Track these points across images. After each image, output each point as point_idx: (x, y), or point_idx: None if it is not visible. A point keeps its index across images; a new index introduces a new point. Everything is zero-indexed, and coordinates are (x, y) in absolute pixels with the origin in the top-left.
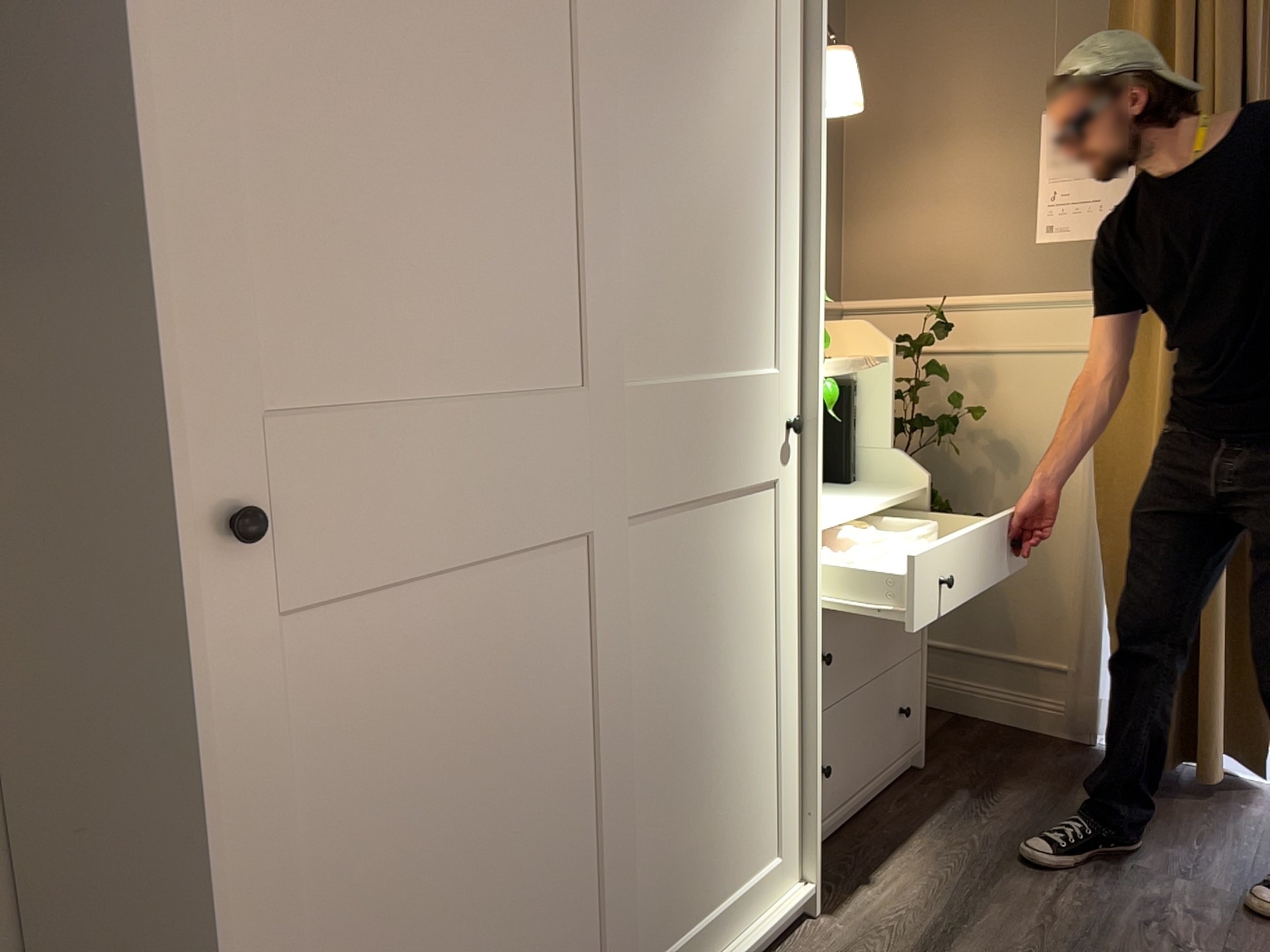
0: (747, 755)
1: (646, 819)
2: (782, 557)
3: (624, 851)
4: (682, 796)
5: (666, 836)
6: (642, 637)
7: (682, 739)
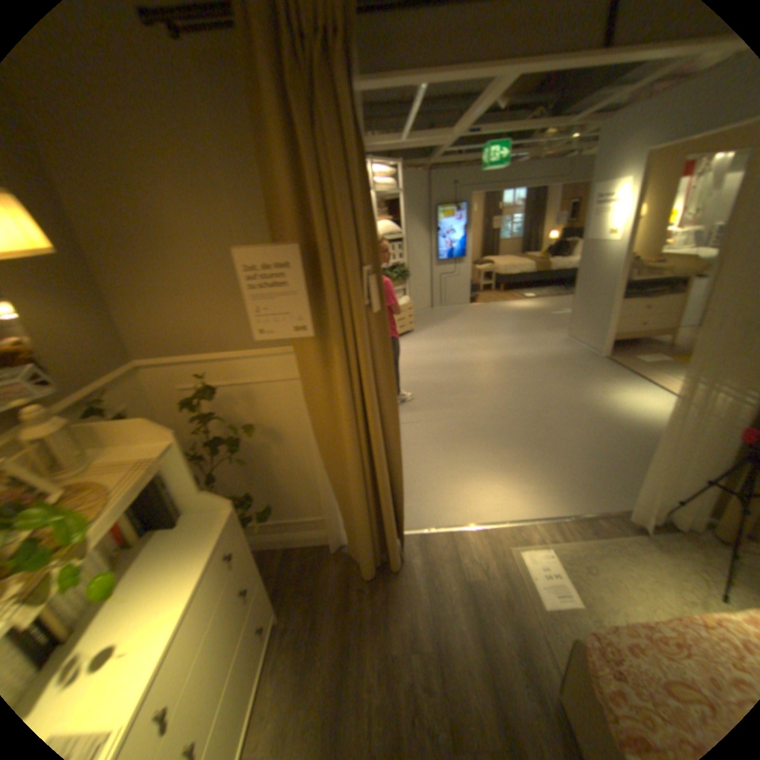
0: None
1: None
2: None
3: None
4: None
5: None
6: None
7: None
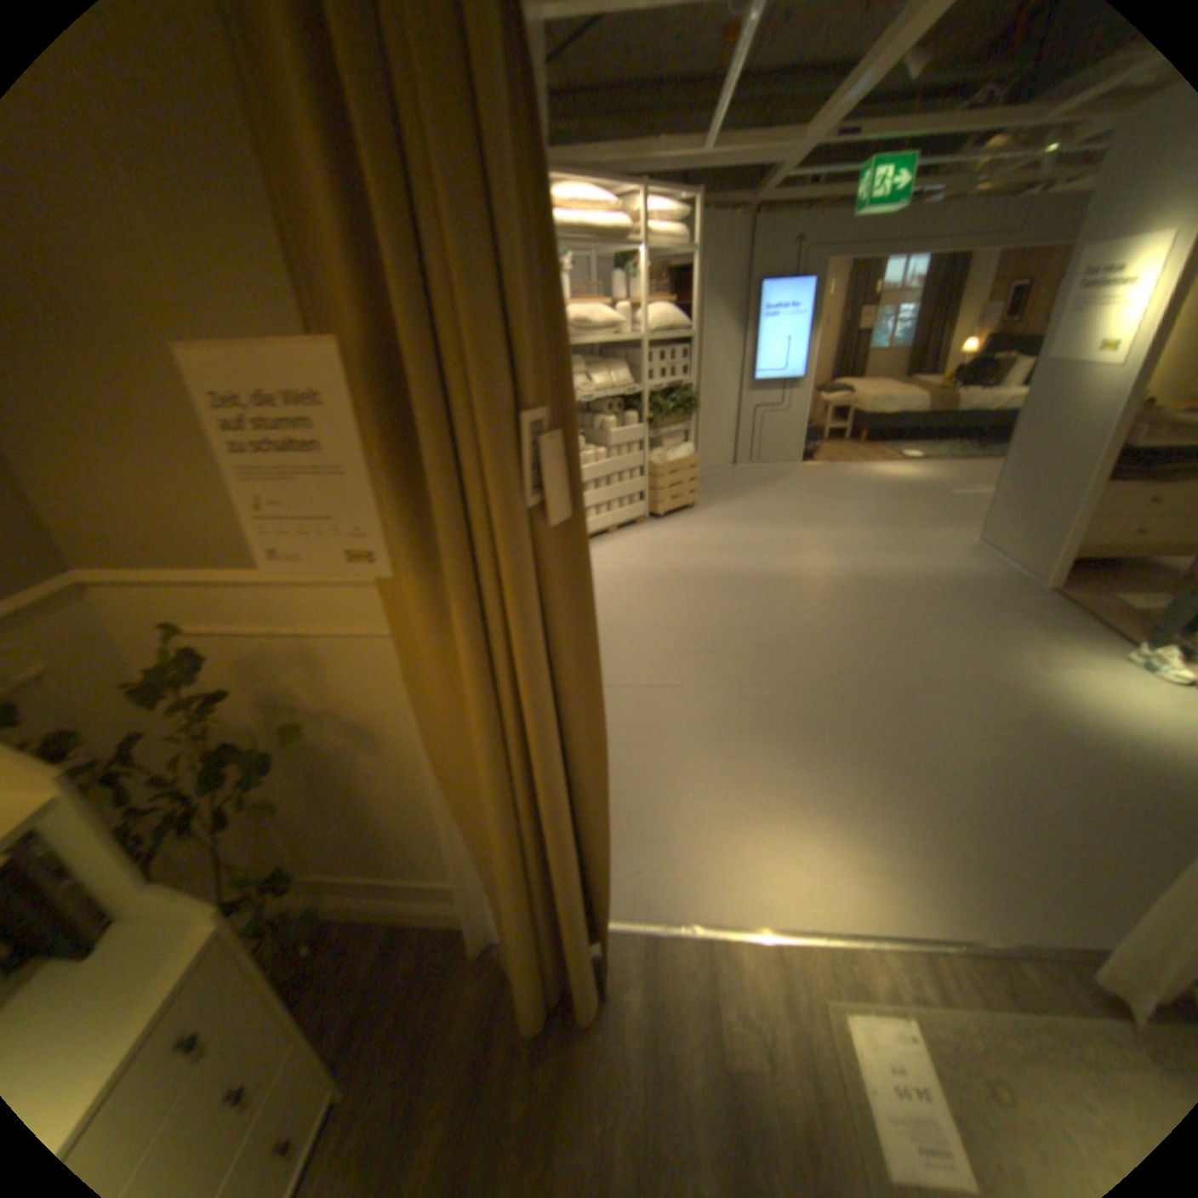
0: None
1: None
2: None
3: None
4: None
5: None
6: None
7: None
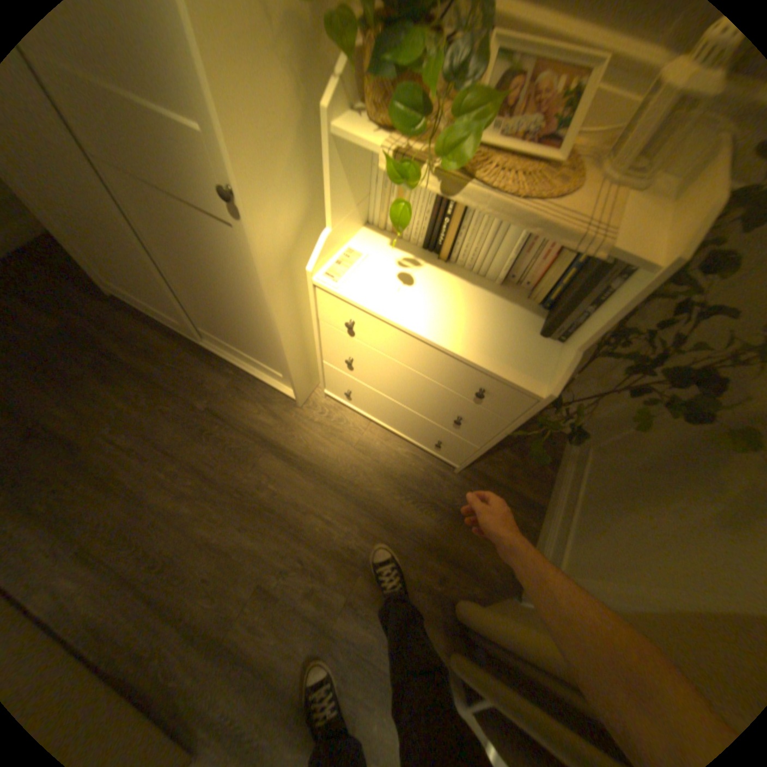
0: (251, 333)
1: (188, 298)
2: (254, 277)
3: (162, 292)
4: (208, 309)
5: (203, 312)
6: (148, 229)
7: (198, 290)
